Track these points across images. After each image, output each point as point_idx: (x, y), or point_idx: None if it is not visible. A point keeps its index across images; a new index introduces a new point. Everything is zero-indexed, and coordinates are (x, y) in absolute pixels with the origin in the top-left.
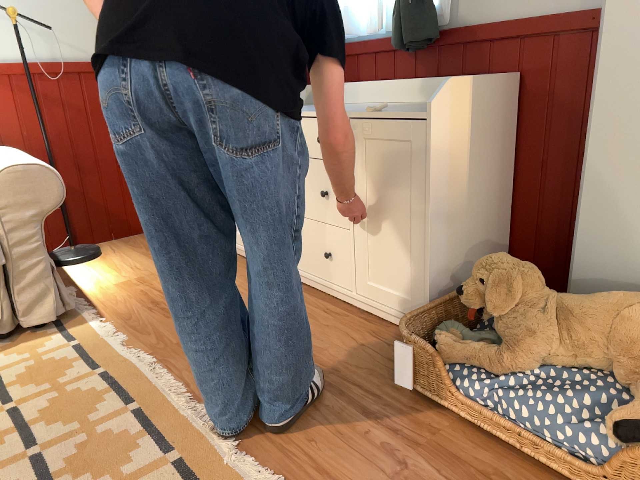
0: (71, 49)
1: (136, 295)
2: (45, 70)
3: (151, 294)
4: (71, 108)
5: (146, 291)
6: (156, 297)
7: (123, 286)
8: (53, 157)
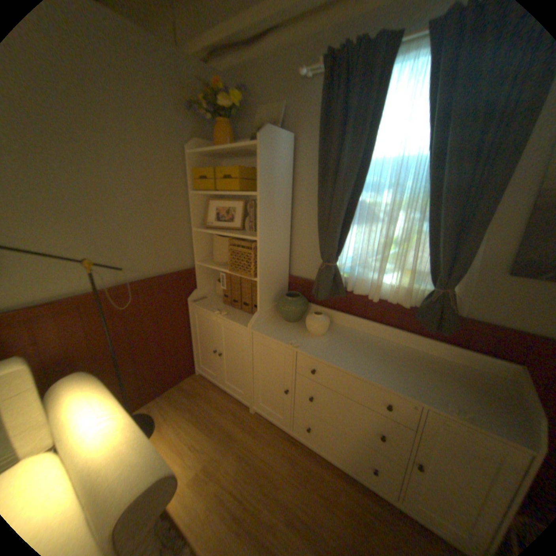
0: (130, 272)
1: (213, 505)
2: (108, 293)
3: (226, 502)
4: (128, 315)
5: (220, 496)
6: (233, 508)
7: (195, 487)
8: (112, 356)
